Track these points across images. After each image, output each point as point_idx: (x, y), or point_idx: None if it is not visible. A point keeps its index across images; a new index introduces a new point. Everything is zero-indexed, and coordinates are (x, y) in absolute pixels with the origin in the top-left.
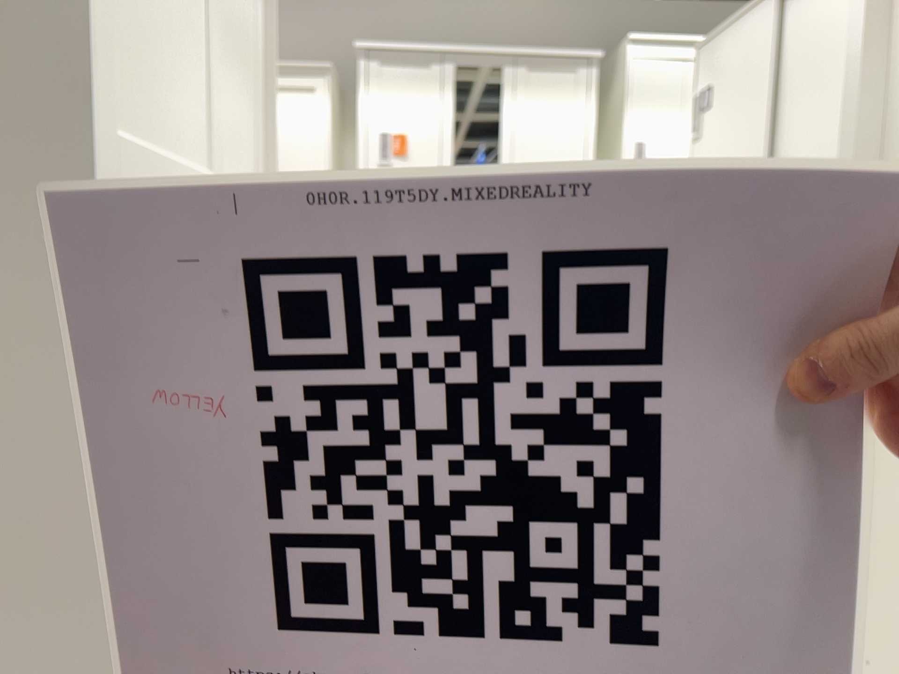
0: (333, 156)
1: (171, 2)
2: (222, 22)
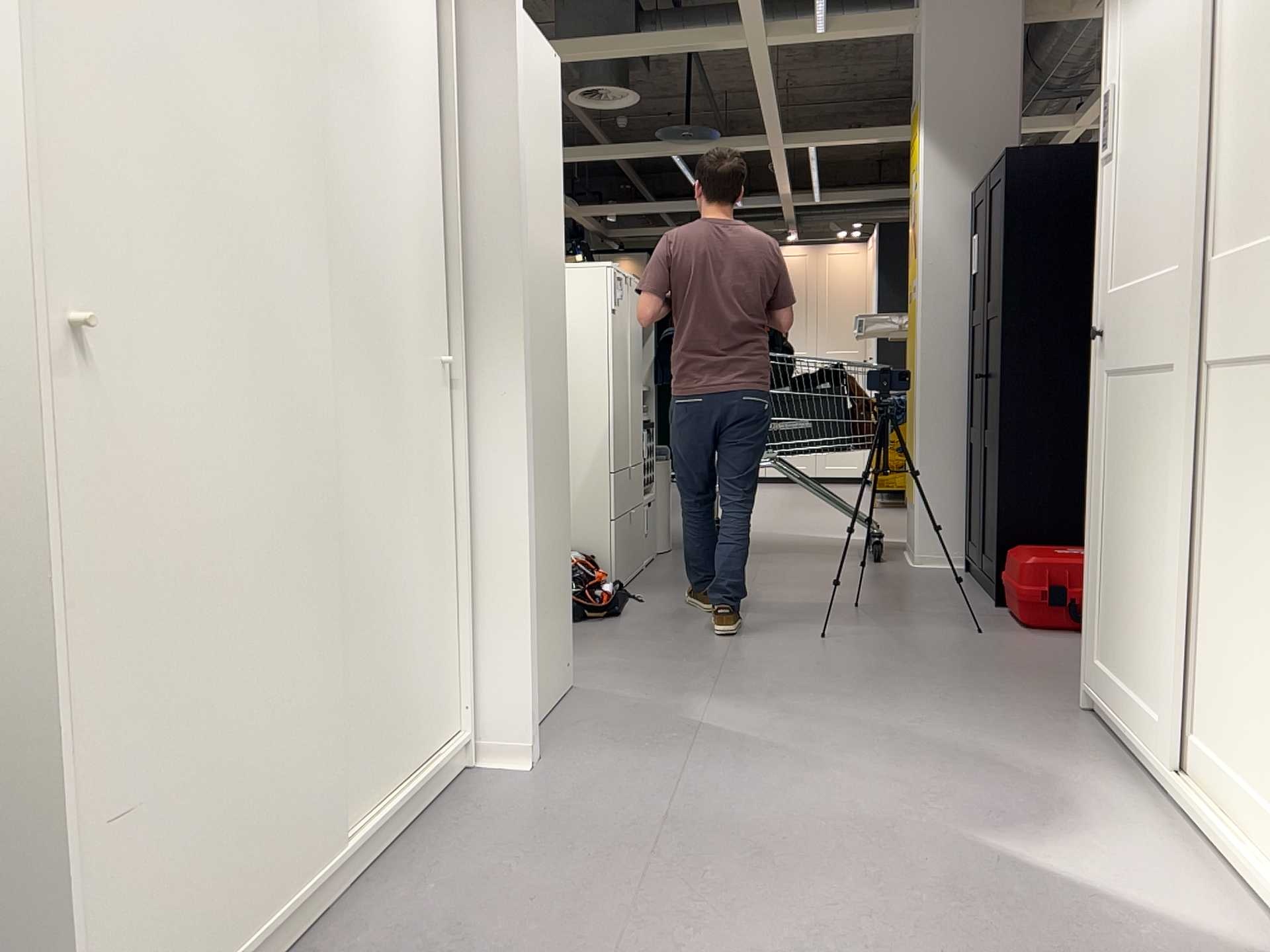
0: None
1: (1153, 148)
2: (1256, 23)
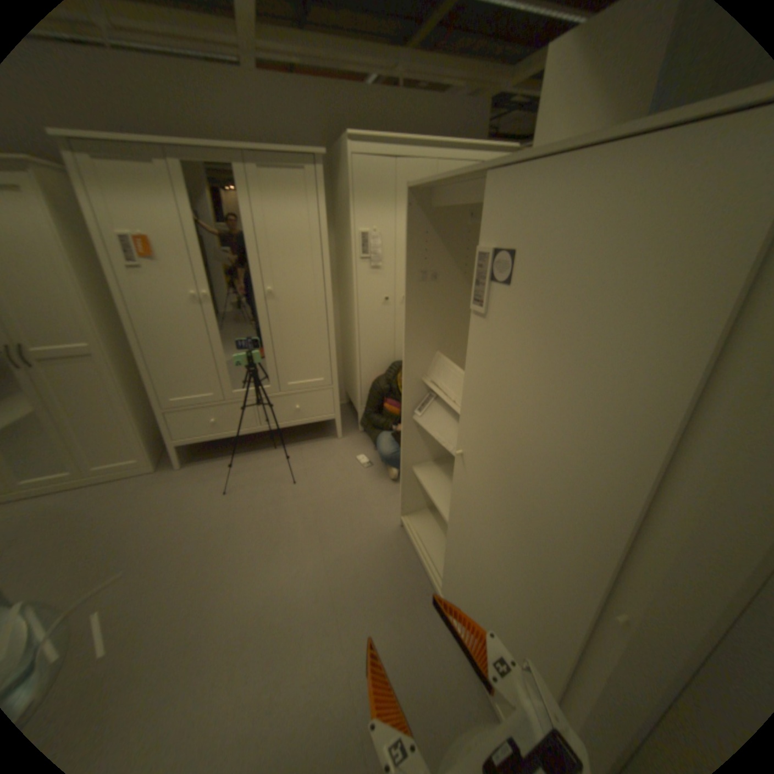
0: (78, 257)
1: None
2: None
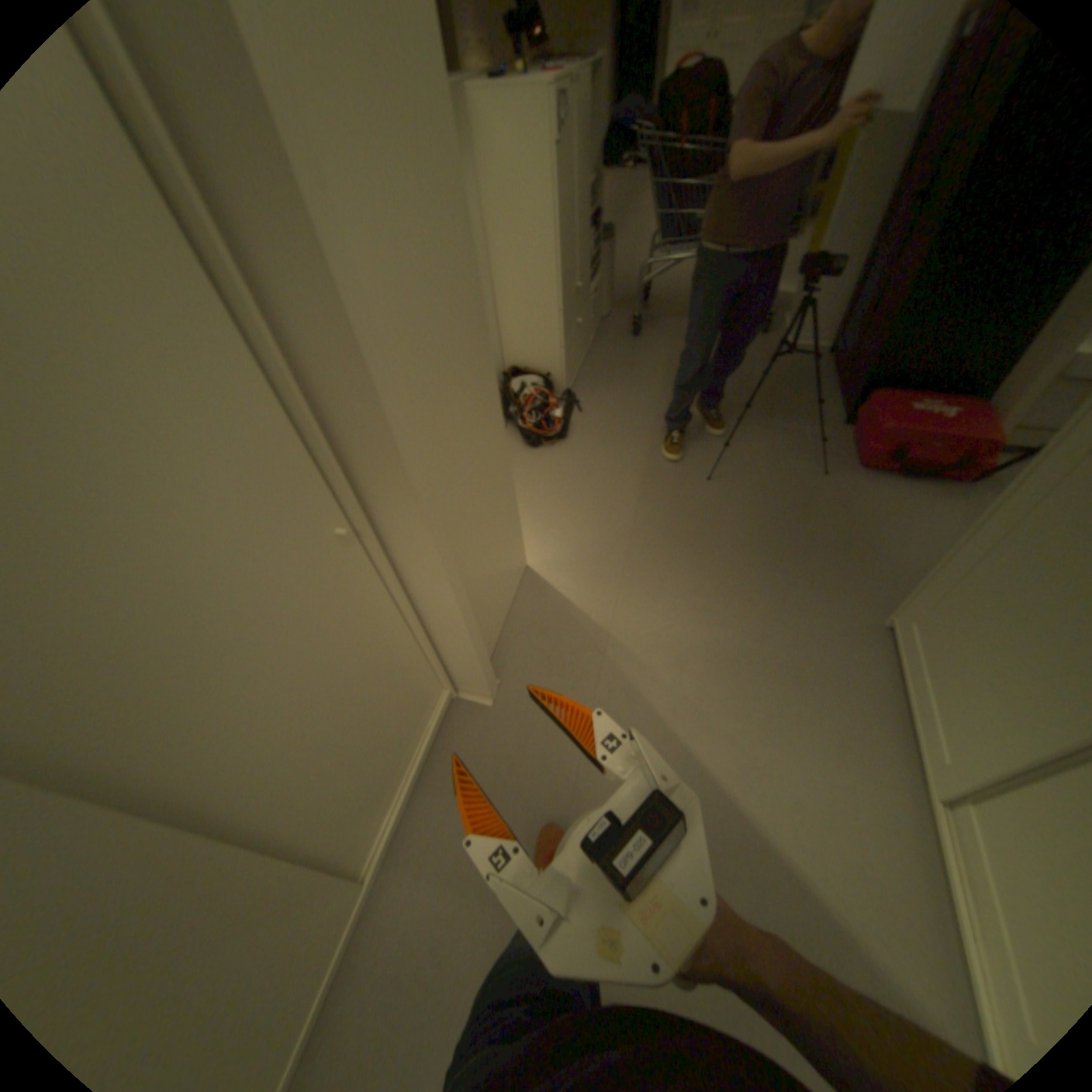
0: None
1: None
2: None
